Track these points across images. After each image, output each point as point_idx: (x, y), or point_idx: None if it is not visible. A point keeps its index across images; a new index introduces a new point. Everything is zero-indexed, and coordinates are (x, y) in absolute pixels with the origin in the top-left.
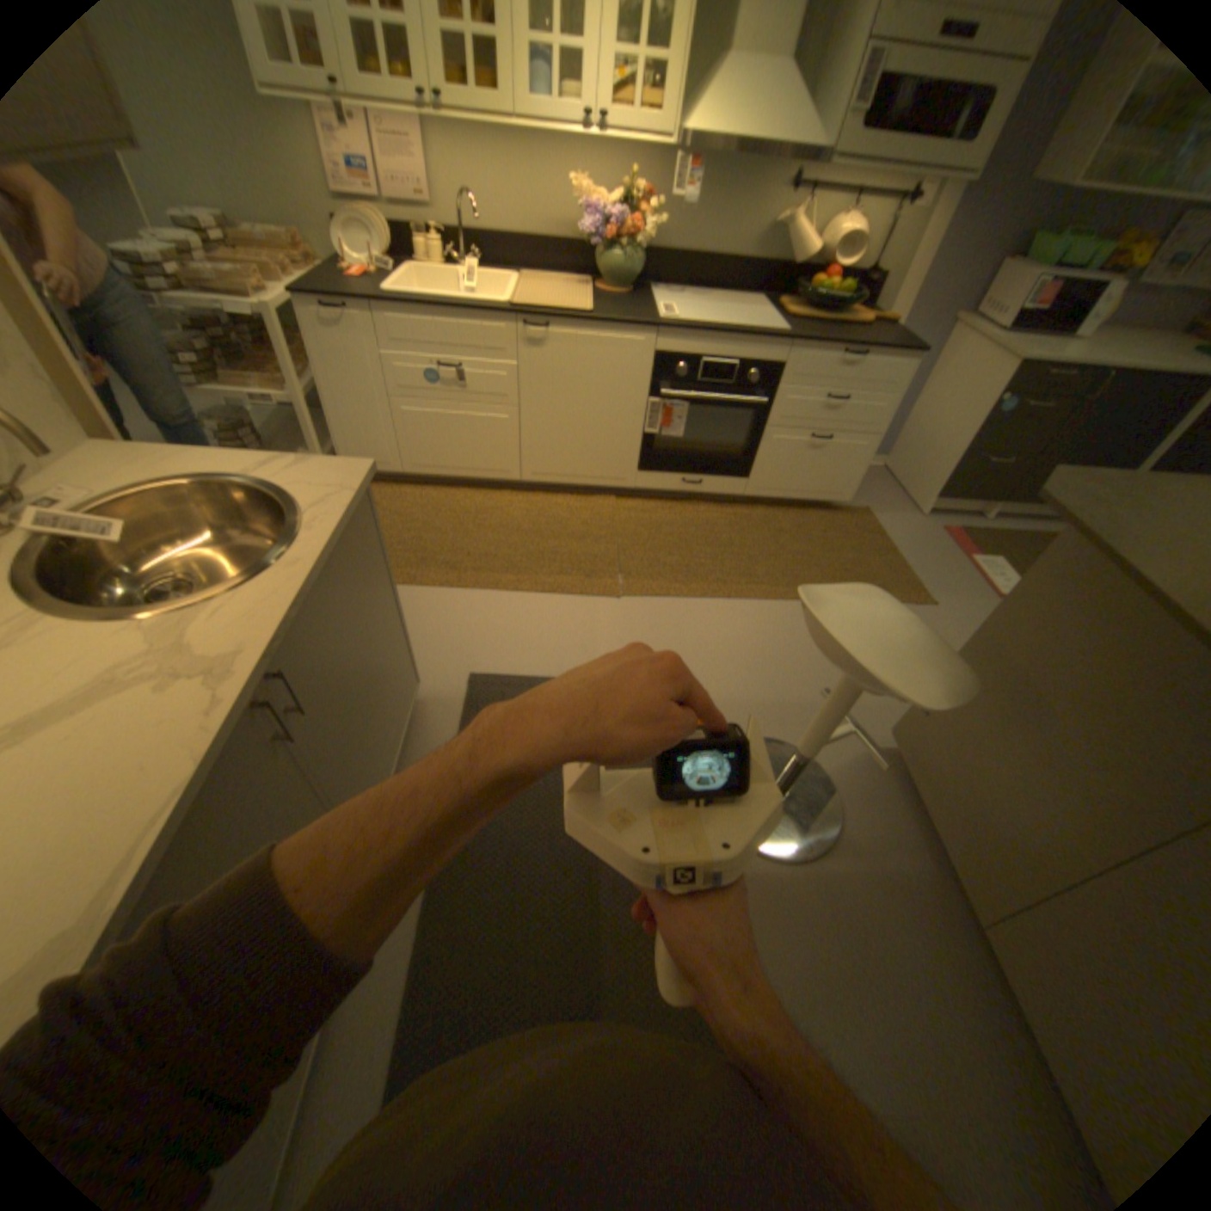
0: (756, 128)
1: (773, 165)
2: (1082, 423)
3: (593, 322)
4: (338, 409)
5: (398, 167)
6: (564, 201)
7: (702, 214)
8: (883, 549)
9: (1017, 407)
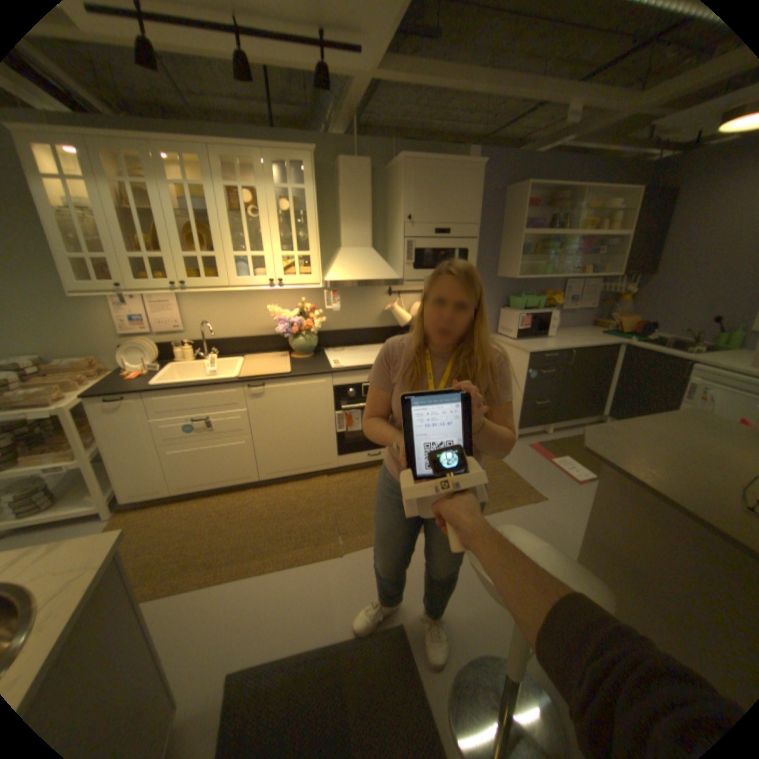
0: (362, 276)
1: (375, 287)
2: (571, 376)
3: (292, 378)
4: (116, 463)
5: (162, 316)
6: (266, 318)
7: (344, 312)
8: (501, 469)
9: (537, 375)
